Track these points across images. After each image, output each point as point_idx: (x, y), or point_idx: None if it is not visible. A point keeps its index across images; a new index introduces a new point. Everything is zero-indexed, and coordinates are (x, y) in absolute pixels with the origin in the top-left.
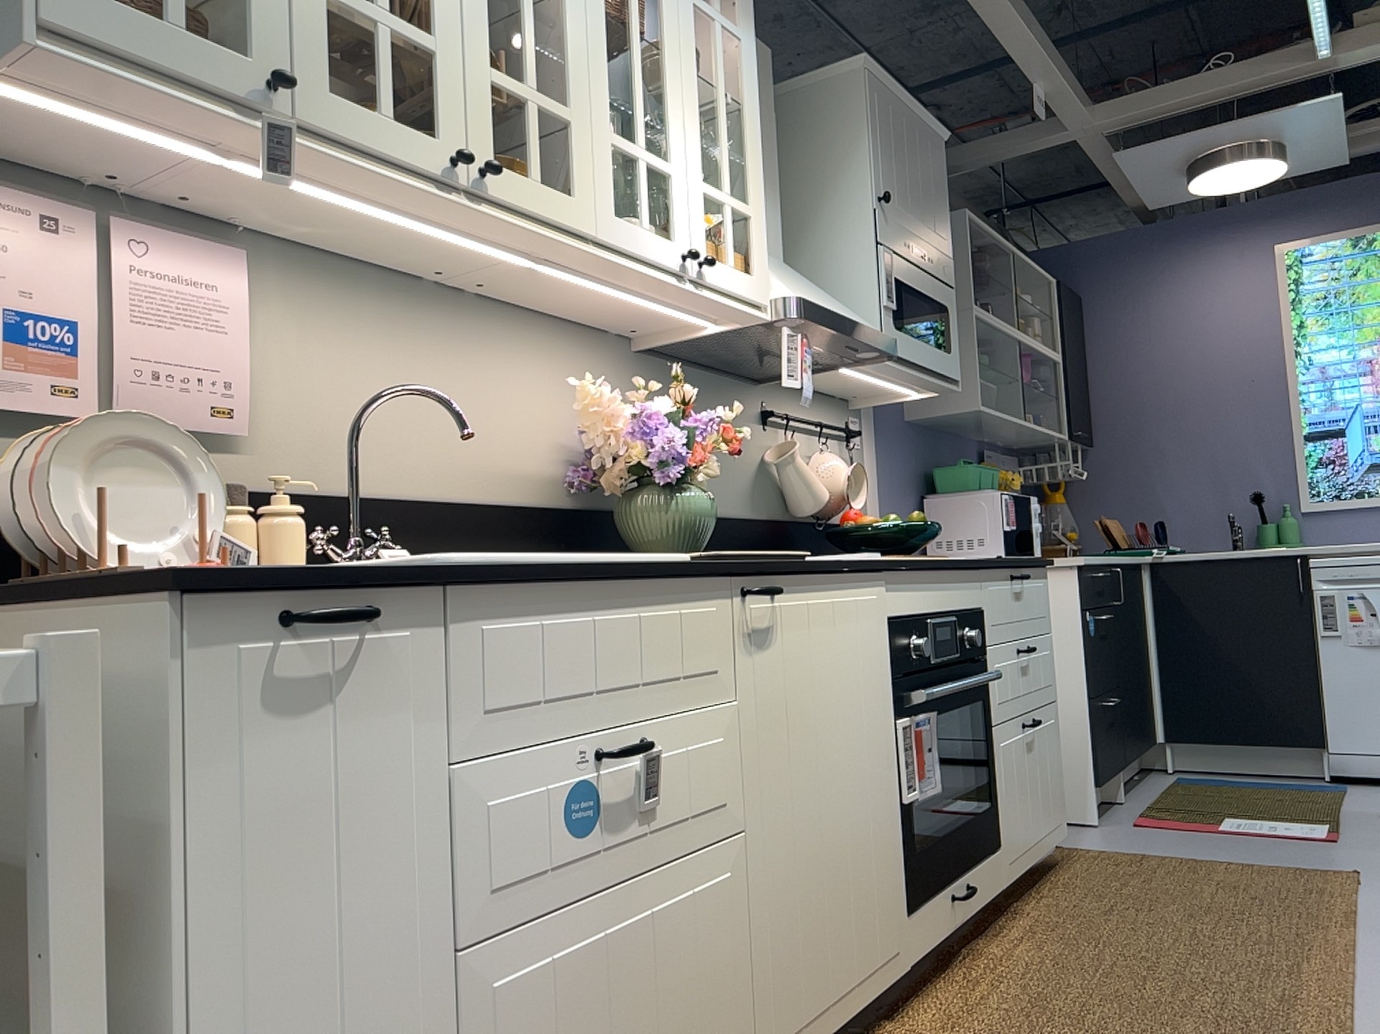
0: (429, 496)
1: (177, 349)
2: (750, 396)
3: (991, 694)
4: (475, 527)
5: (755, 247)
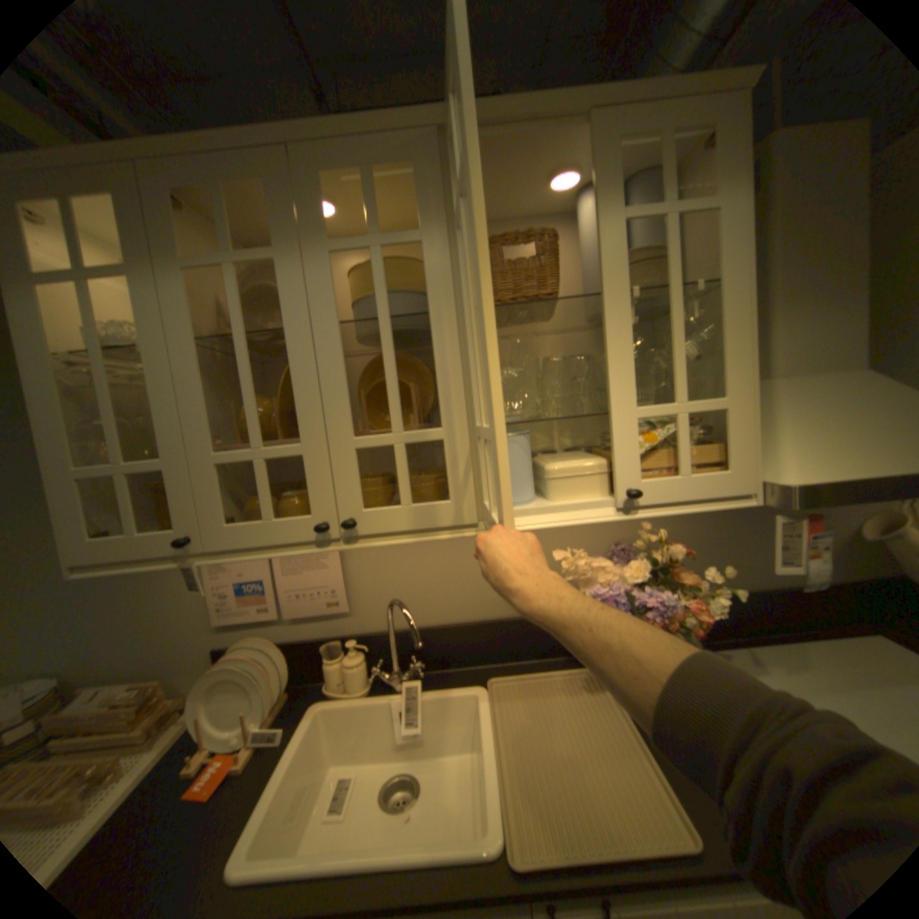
0: (469, 621)
1: (305, 581)
2: None
3: None
4: (503, 635)
5: (733, 439)
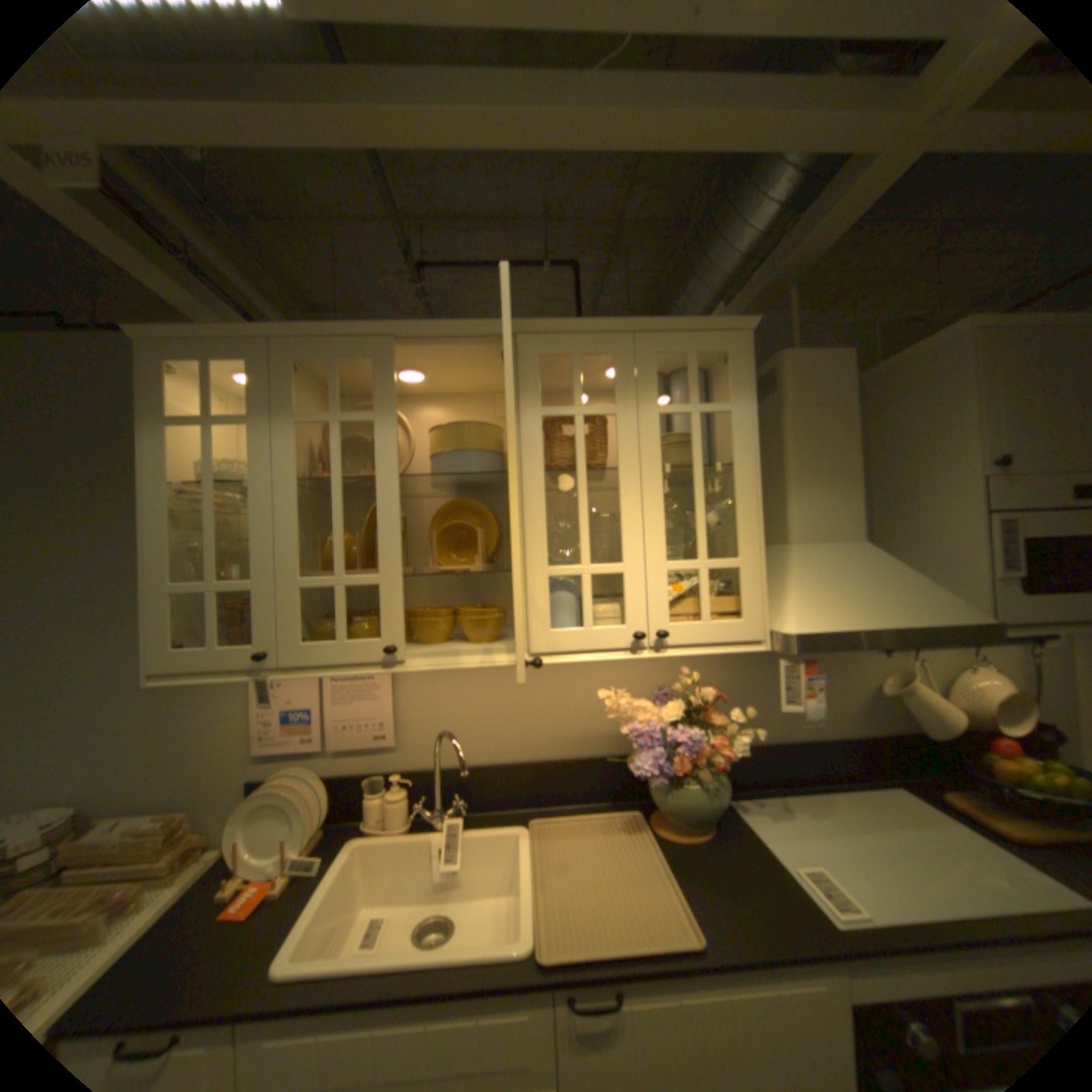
0: (515, 761)
1: (355, 712)
2: None
3: None
4: (549, 777)
5: (745, 593)
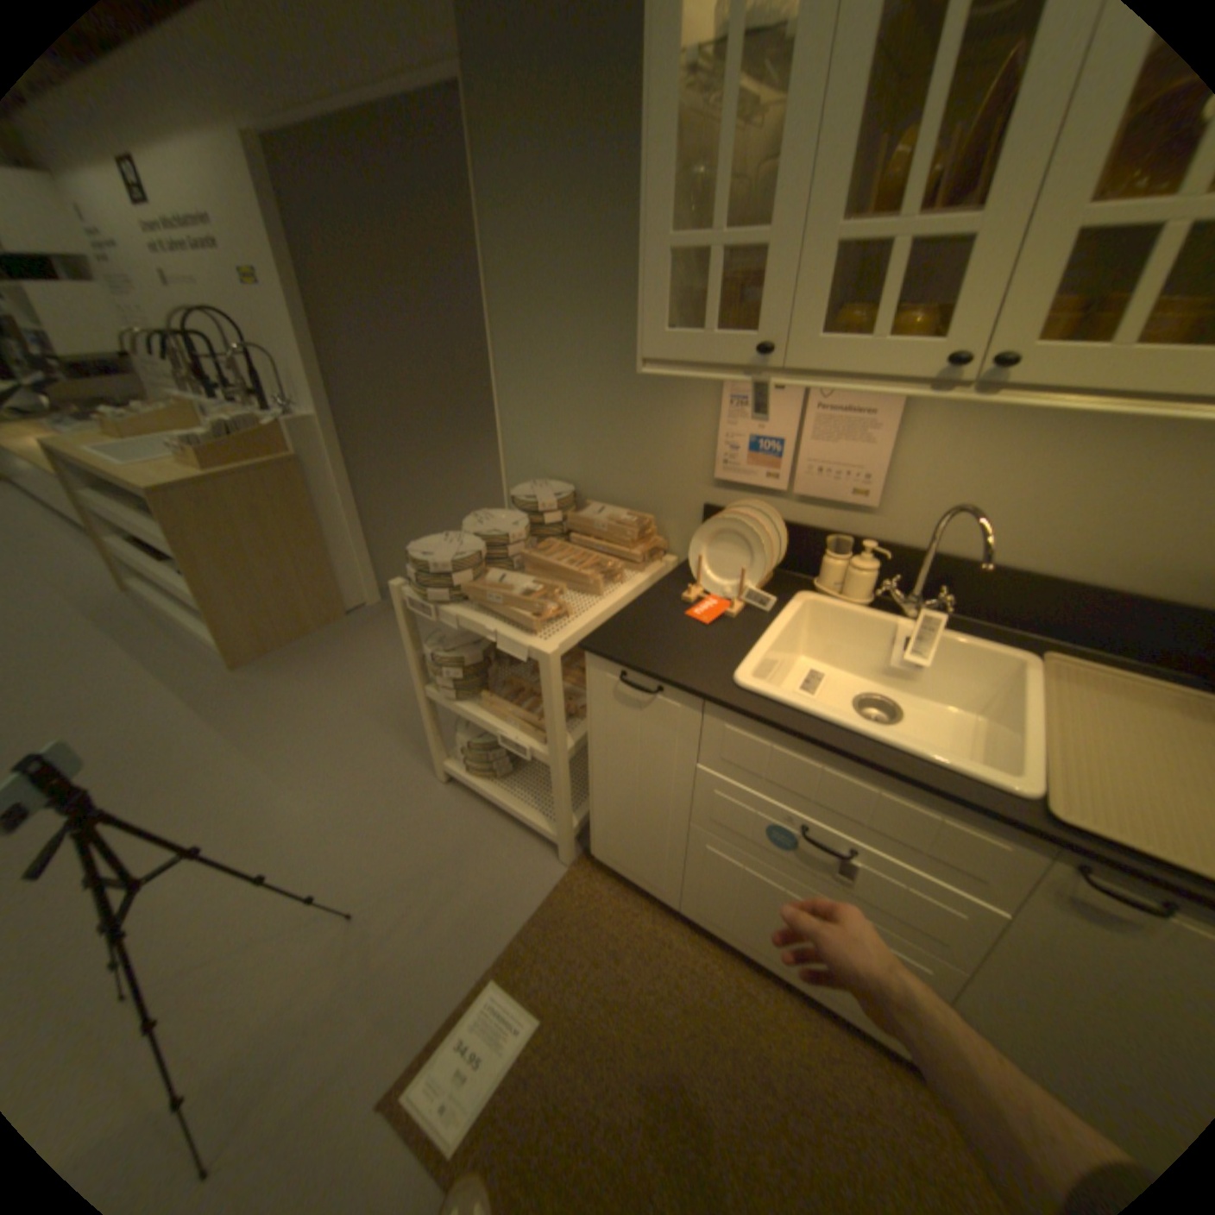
0: (1052, 574)
1: (837, 455)
2: None
3: None
4: (1102, 610)
5: None
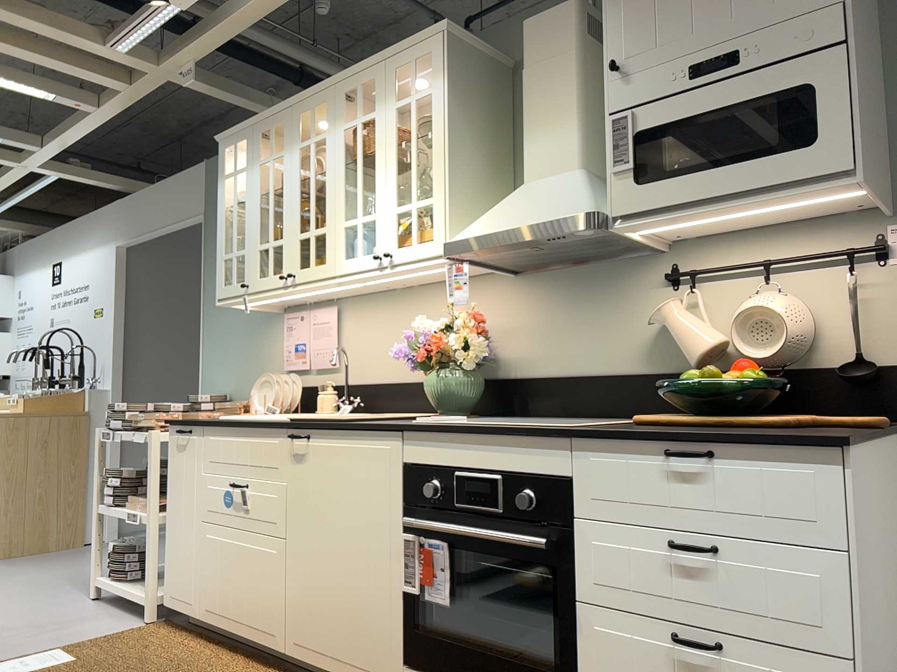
0: (394, 381)
1: (320, 344)
2: (645, 268)
3: (577, 569)
4: (409, 393)
5: (434, 220)
